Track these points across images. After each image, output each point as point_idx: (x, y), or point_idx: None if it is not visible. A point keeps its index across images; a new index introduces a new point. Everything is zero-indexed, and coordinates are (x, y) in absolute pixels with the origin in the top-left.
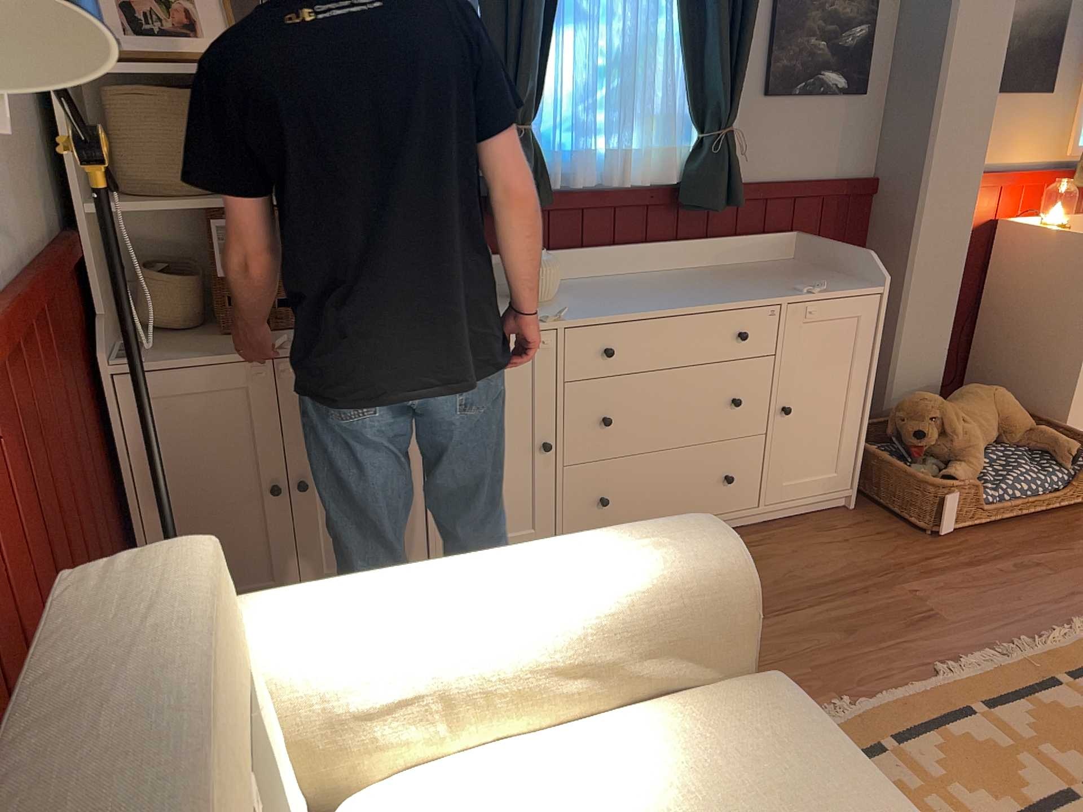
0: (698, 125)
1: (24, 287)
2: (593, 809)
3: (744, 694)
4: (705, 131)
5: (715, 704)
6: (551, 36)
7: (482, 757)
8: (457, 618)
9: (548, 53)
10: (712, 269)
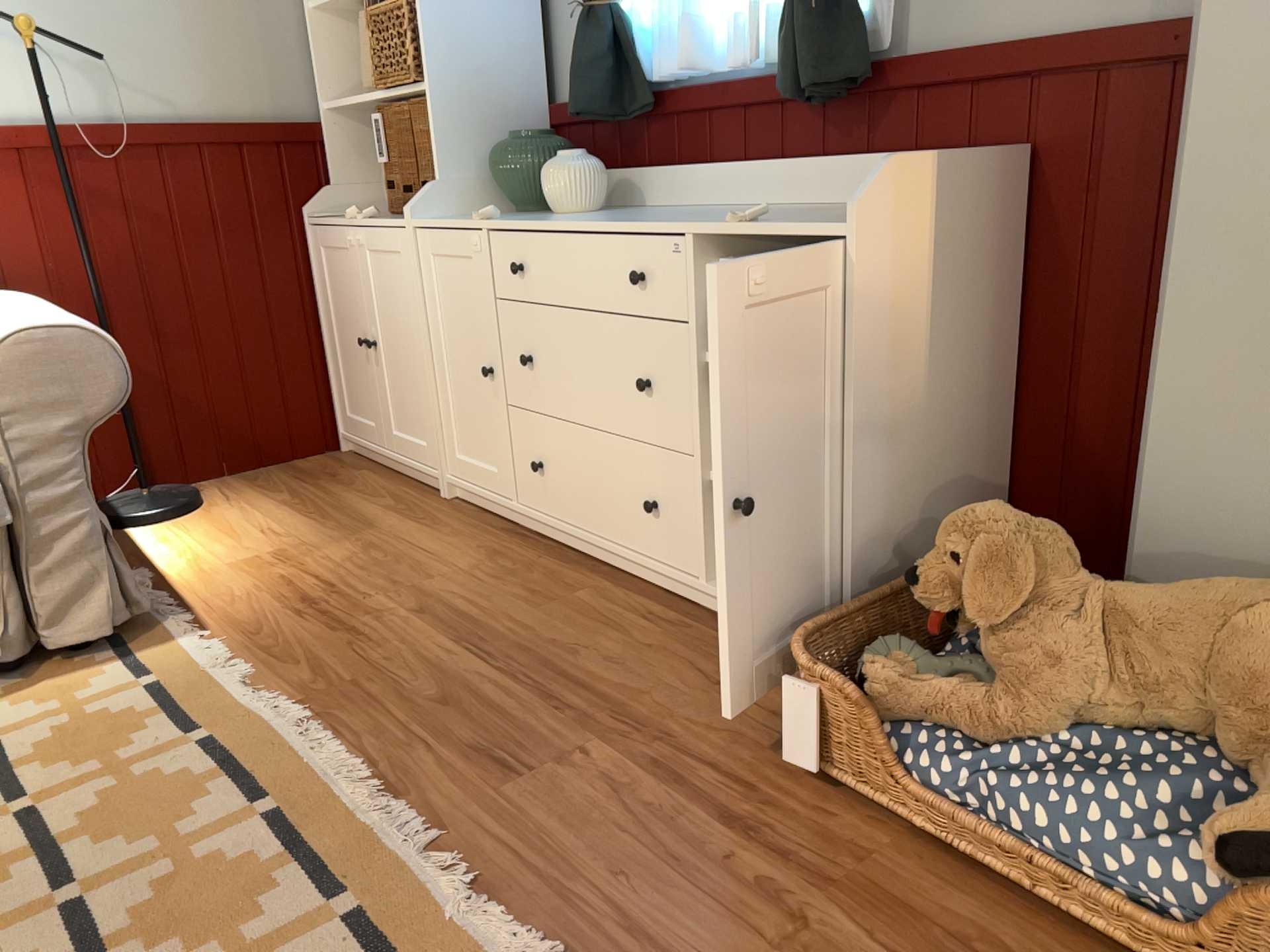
0: None
1: (136, 129)
2: None
3: None
4: None
5: None
6: None
7: None
8: None
9: None
10: (829, 207)
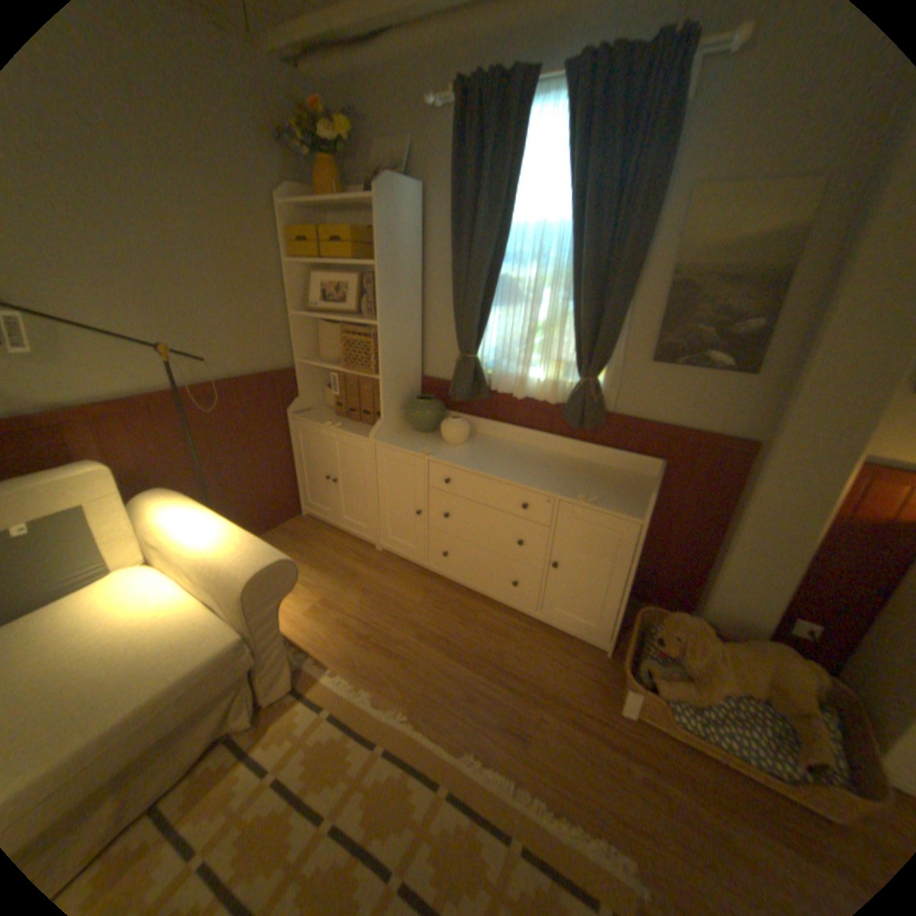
0: (579, 373)
1: (208, 384)
2: (134, 615)
3: (215, 632)
4: (580, 378)
5: (206, 625)
6: (492, 310)
7: (165, 583)
8: (176, 534)
9: (489, 319)
10: (581, 464)
